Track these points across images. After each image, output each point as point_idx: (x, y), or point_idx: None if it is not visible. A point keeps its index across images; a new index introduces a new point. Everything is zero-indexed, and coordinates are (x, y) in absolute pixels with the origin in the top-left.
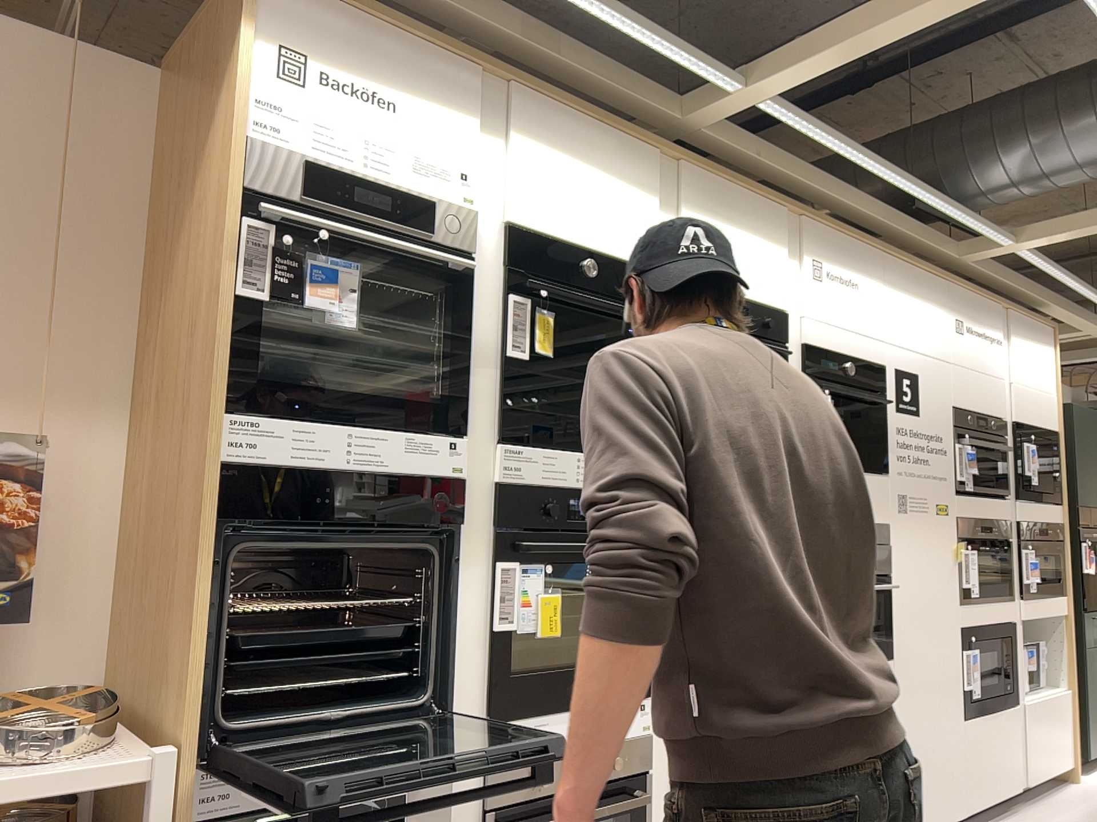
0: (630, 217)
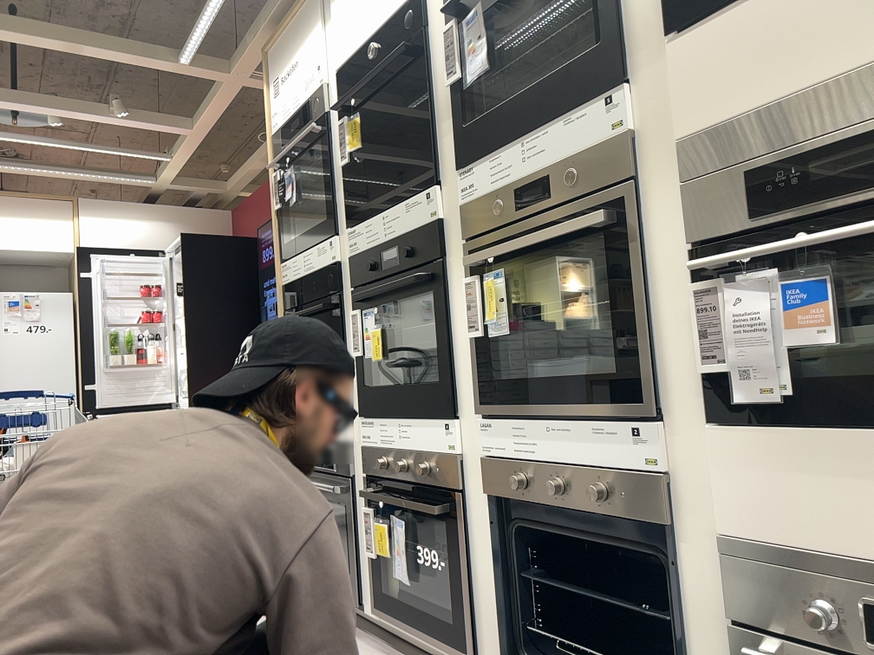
0: None
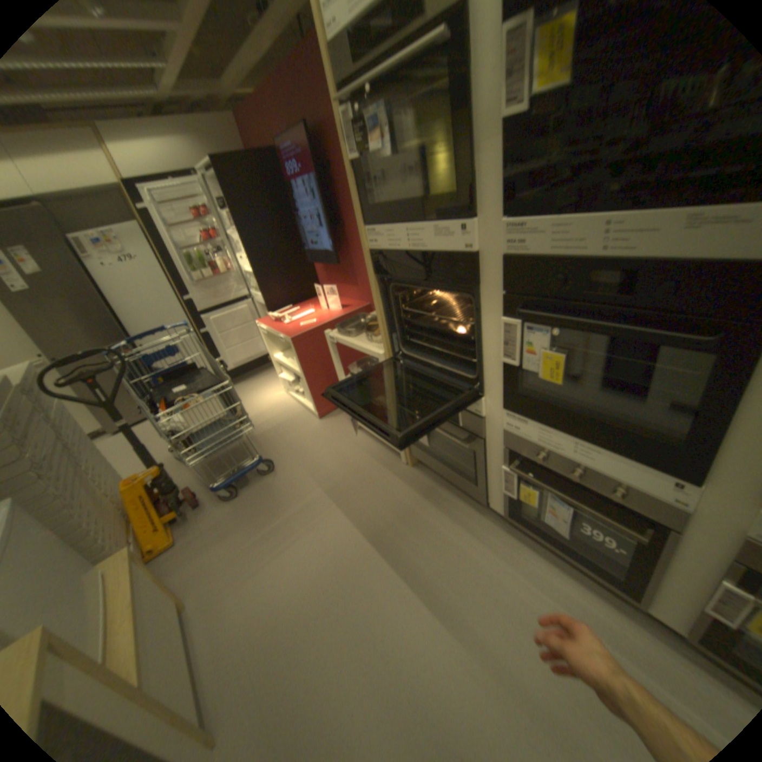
0: None
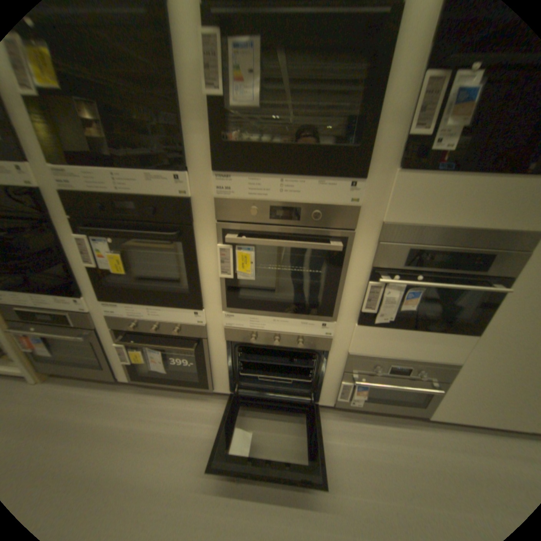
0: None
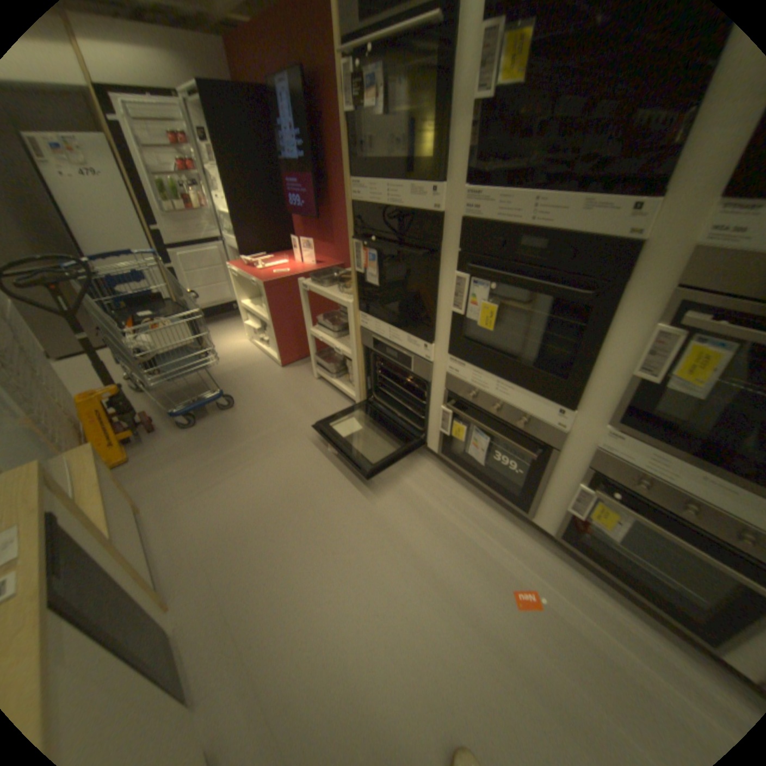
0: None
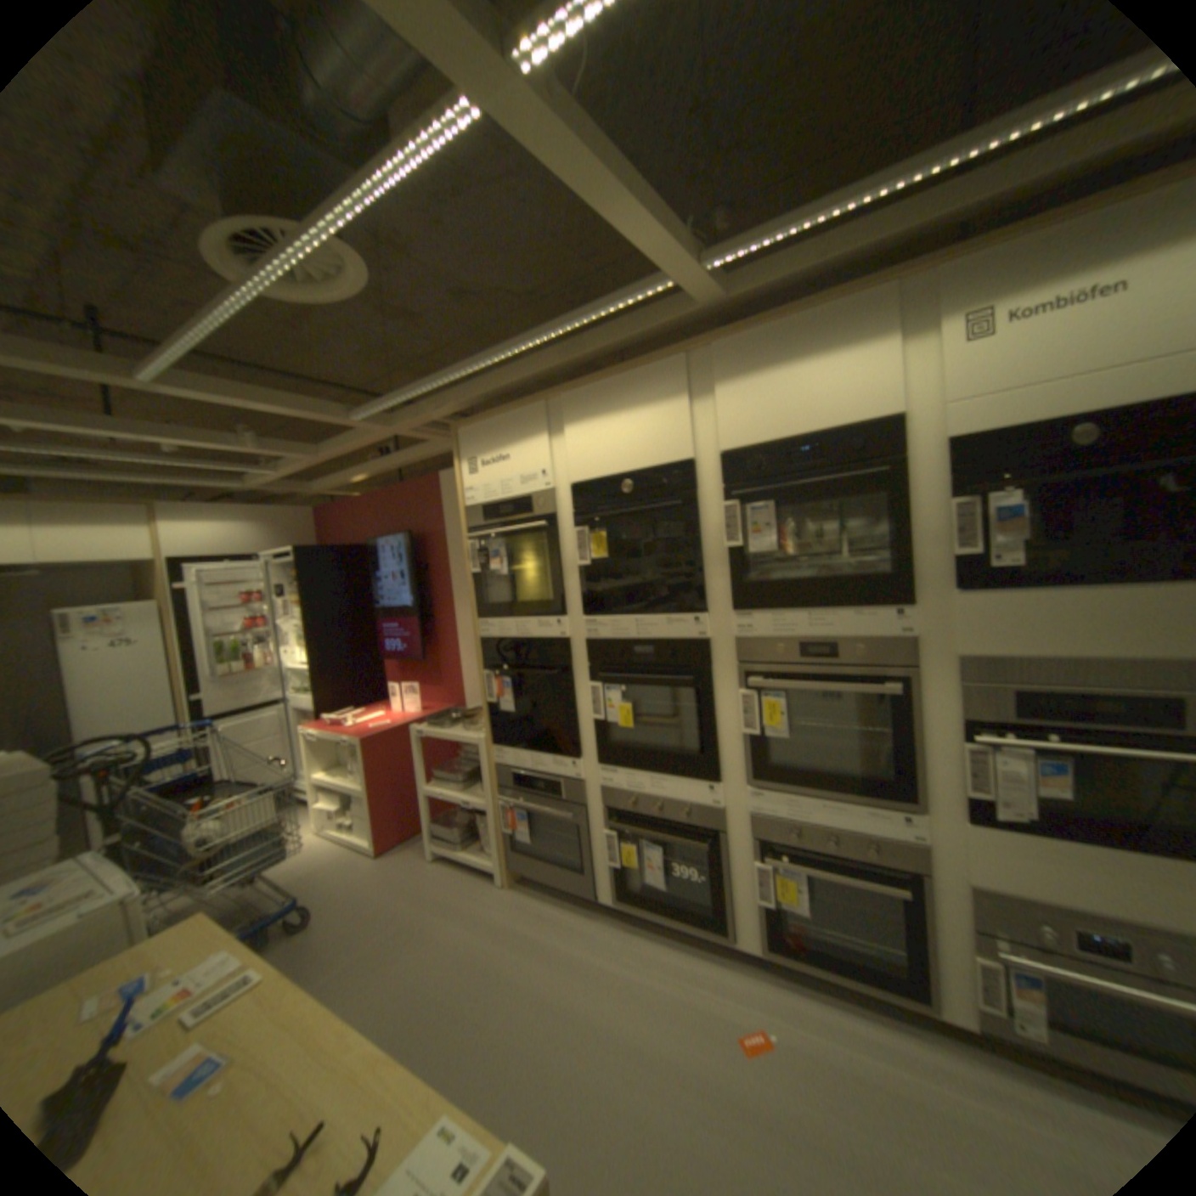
0: (659, 424)
